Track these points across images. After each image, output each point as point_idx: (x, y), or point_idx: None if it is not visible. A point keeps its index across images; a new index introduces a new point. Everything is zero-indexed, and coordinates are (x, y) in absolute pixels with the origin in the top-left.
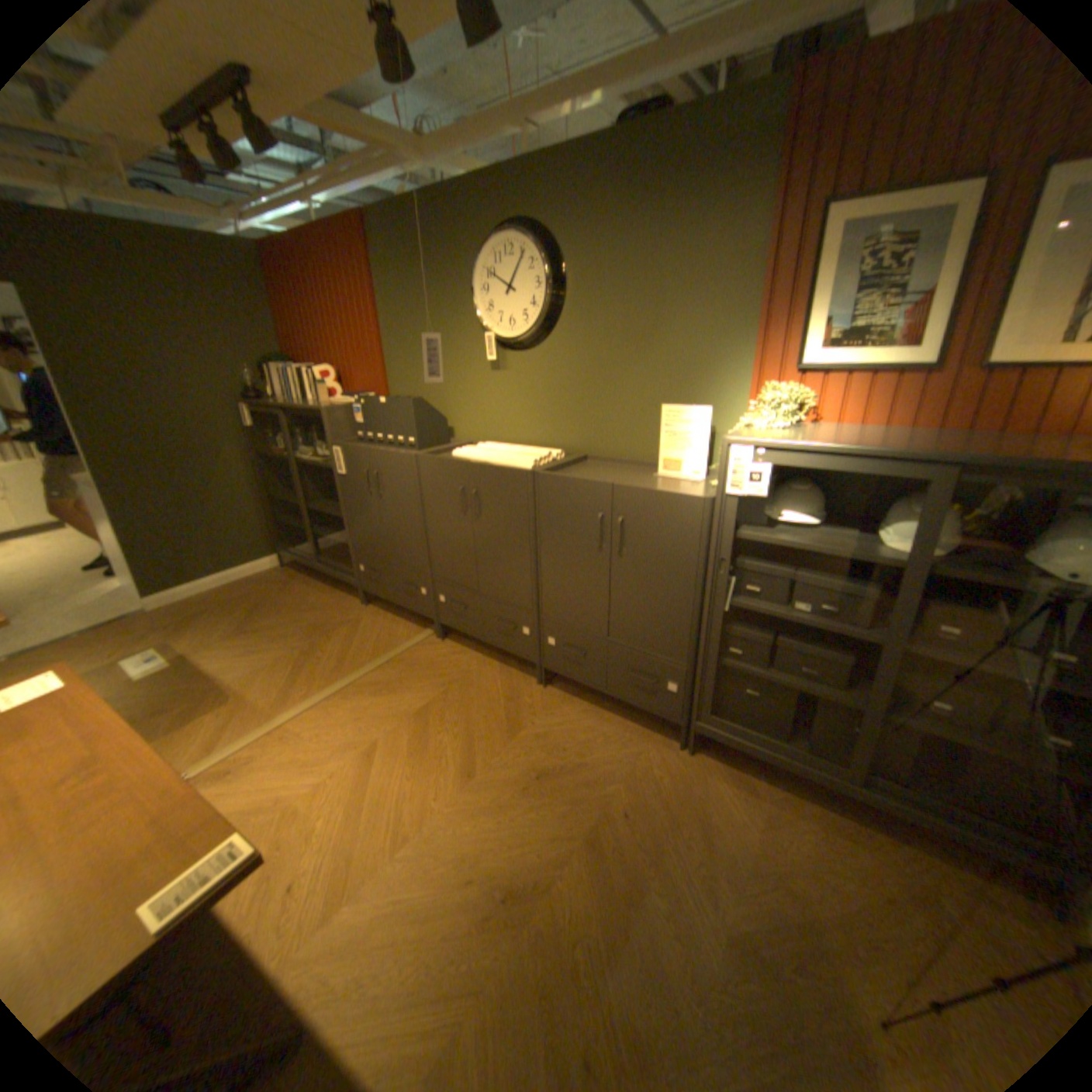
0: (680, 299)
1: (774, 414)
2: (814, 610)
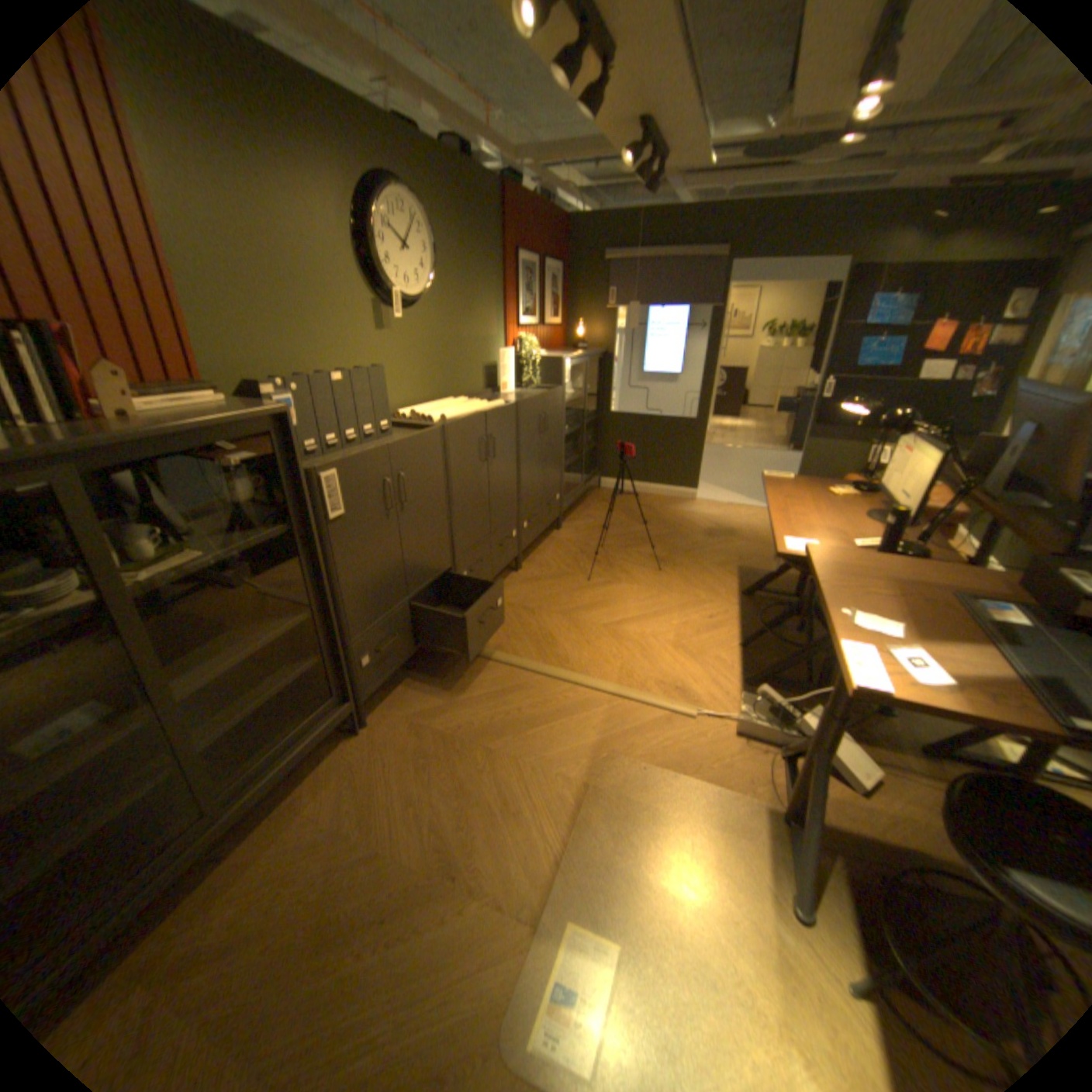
0: (481, 283)
1: (536, 348)
2: (568, 427)
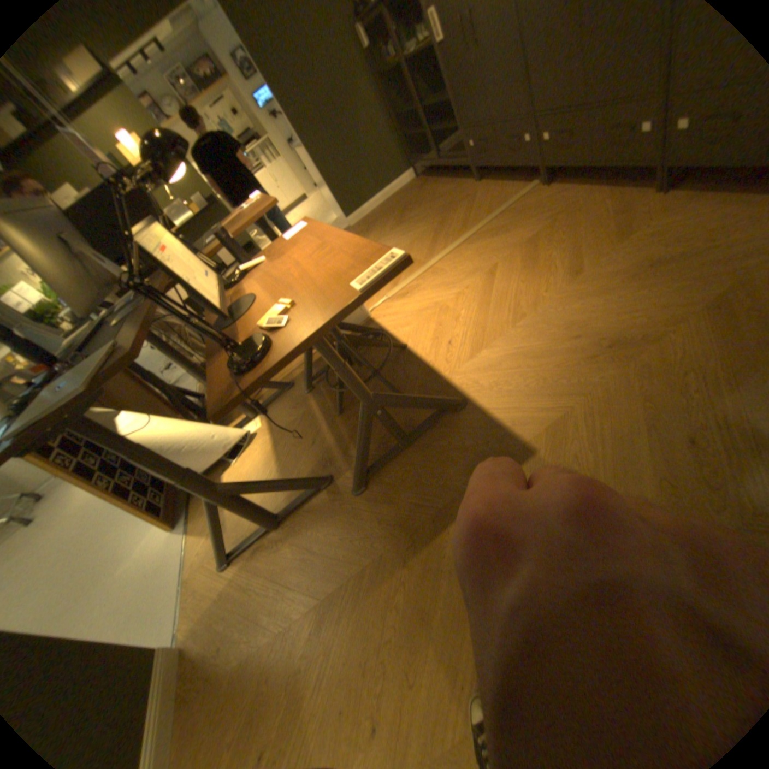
0: None
1: None
2: None
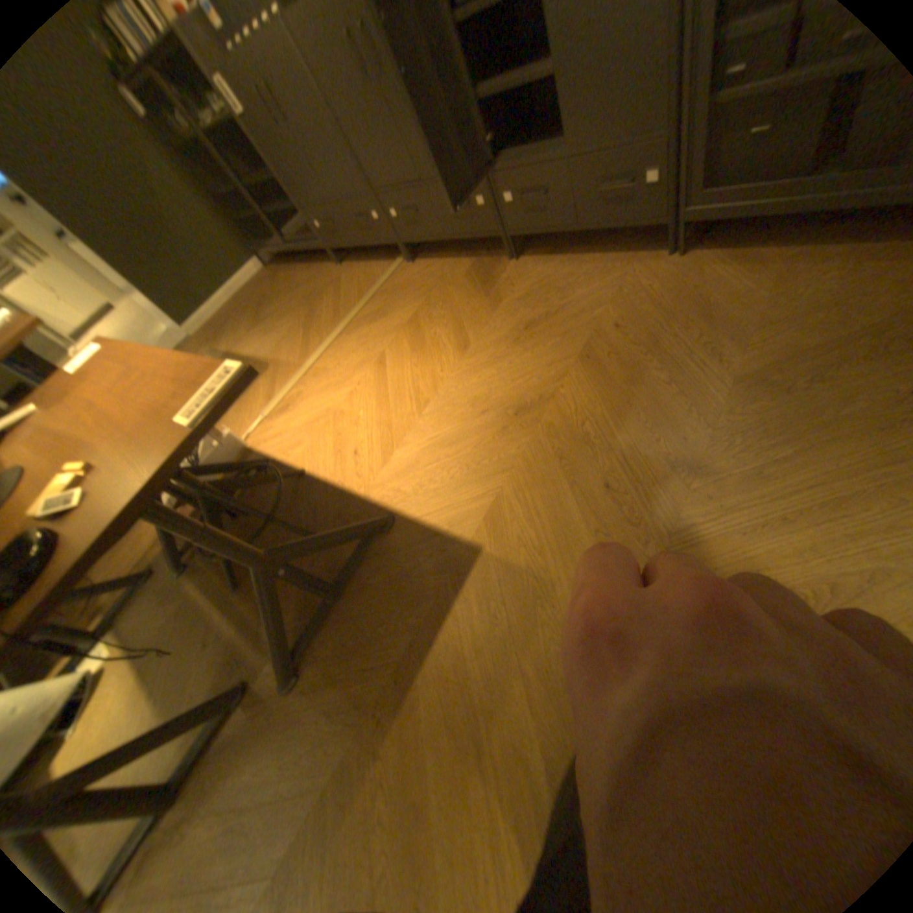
0: None
1: None
2: None
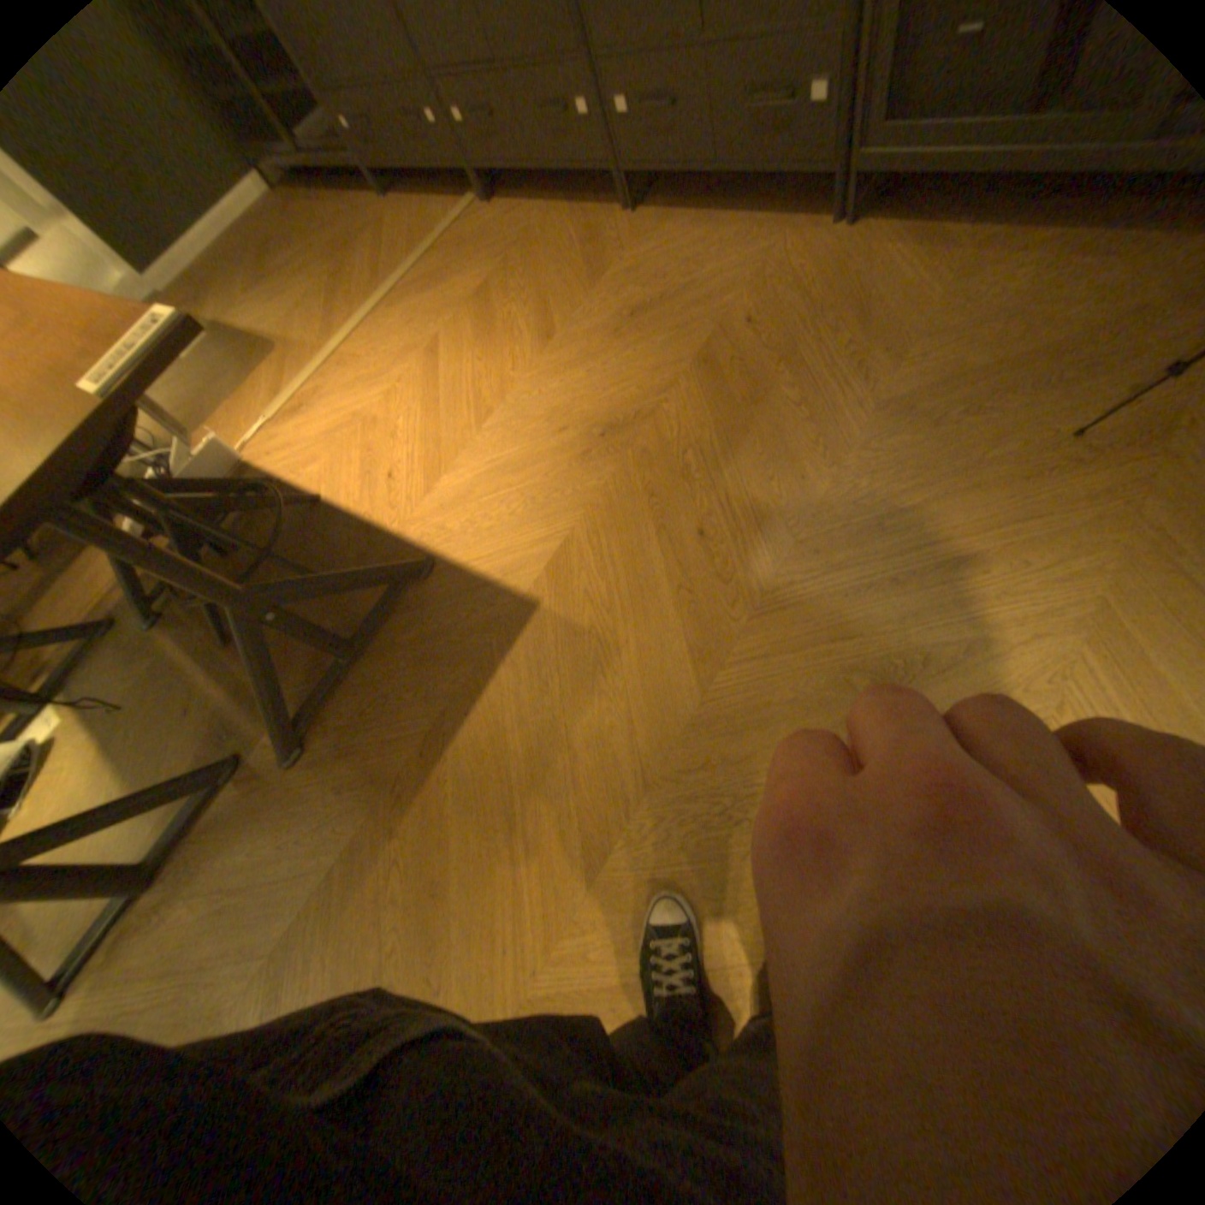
0: None
1: None
2: None
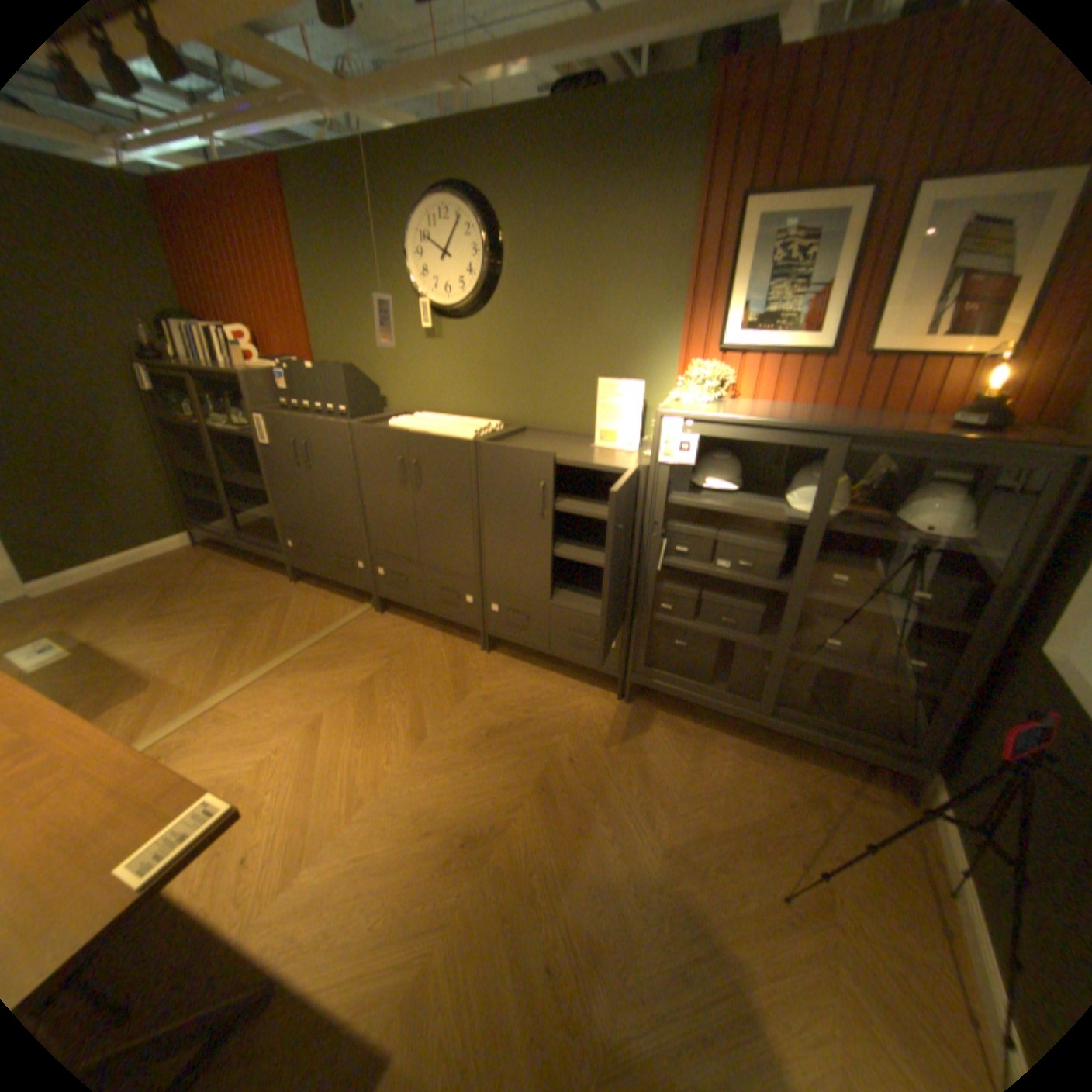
0: (614, 276)
1: (699, 390)
2: (733, 566)
